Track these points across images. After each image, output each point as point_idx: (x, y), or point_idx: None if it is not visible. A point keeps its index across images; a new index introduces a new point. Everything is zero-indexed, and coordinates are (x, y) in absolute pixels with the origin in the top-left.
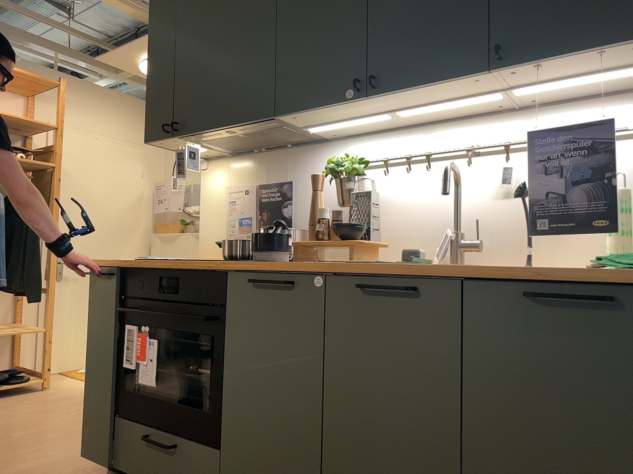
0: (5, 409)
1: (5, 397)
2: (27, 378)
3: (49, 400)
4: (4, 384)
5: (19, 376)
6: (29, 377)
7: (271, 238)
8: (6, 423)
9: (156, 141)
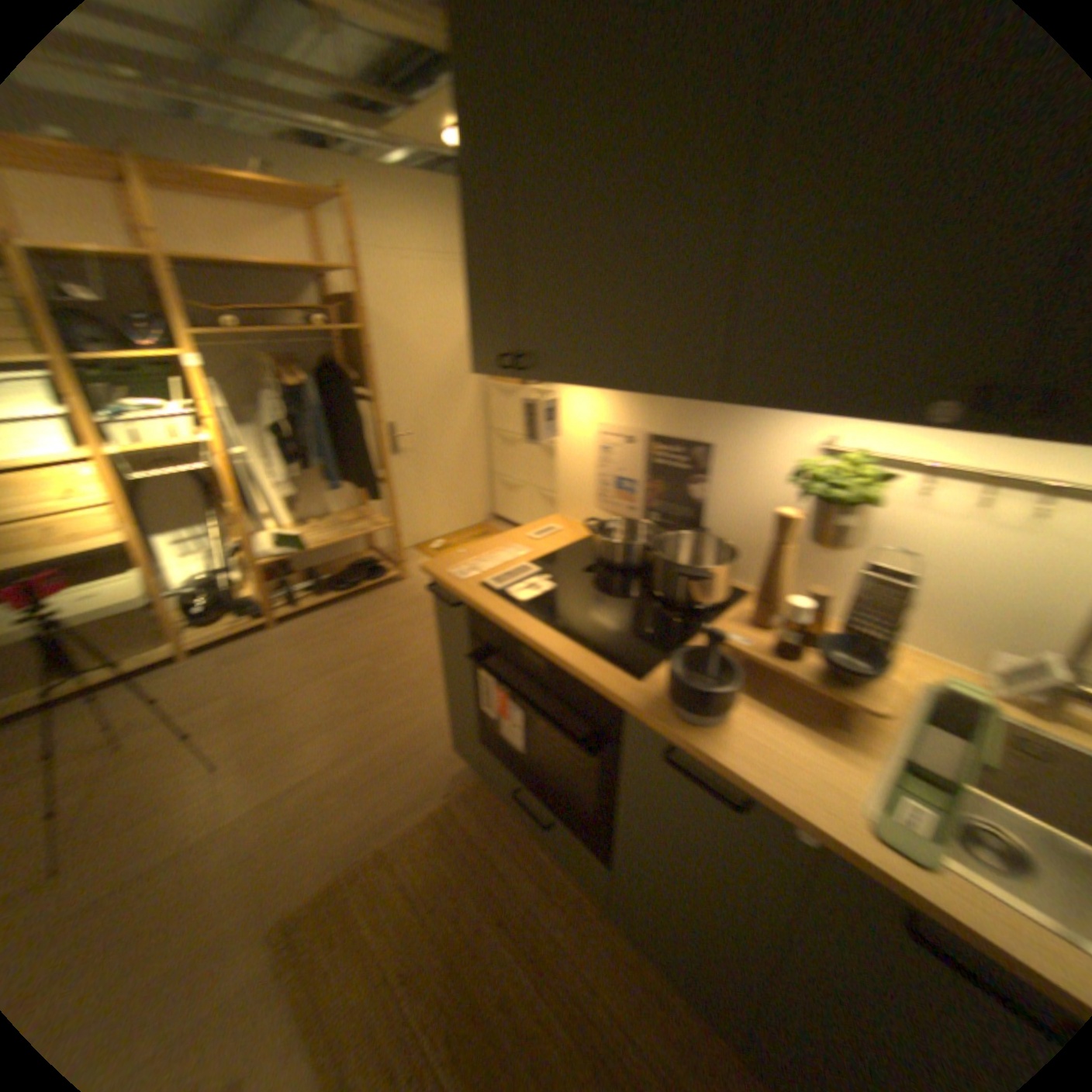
0: (368, 618)
1: (365, 594)
2: (382, 573)
3: (406, 603)
4: (362, 582)
5: (373, 569)
6: (383, 568)
7: (707, 694)
8: (371, 646)
9: (482, 373)
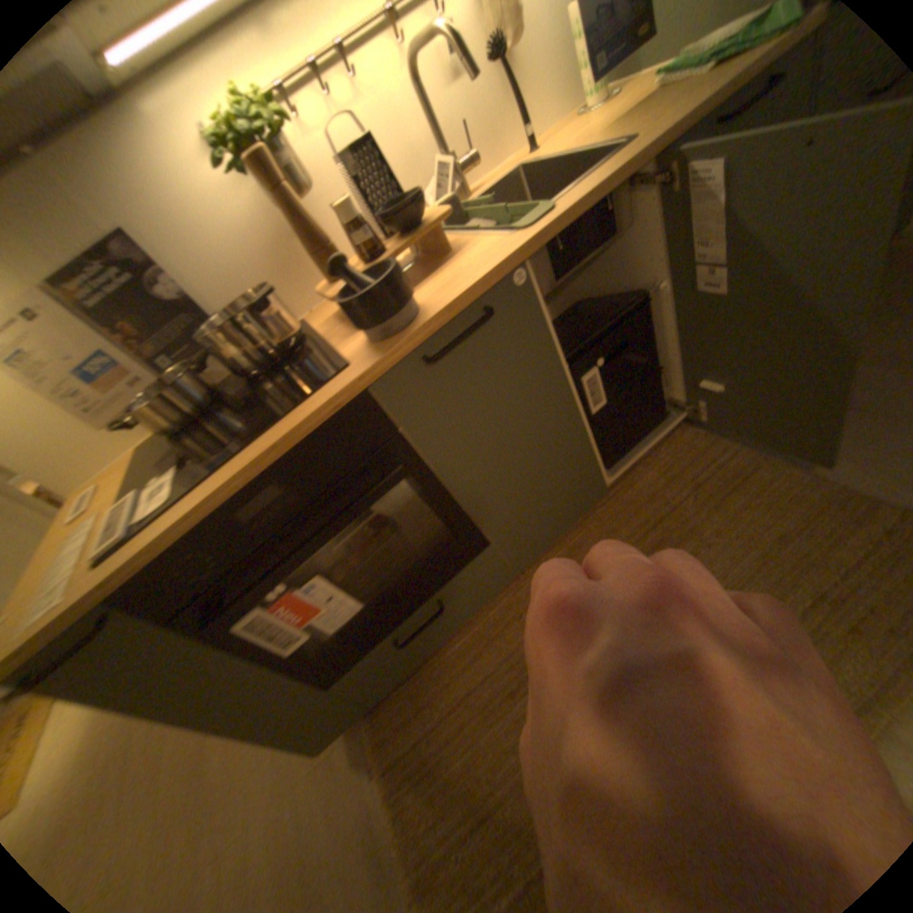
0: None
1: None
2: None
3: None
4: None
5: None
6: None
7: (392, 279)
8: None
9: None
